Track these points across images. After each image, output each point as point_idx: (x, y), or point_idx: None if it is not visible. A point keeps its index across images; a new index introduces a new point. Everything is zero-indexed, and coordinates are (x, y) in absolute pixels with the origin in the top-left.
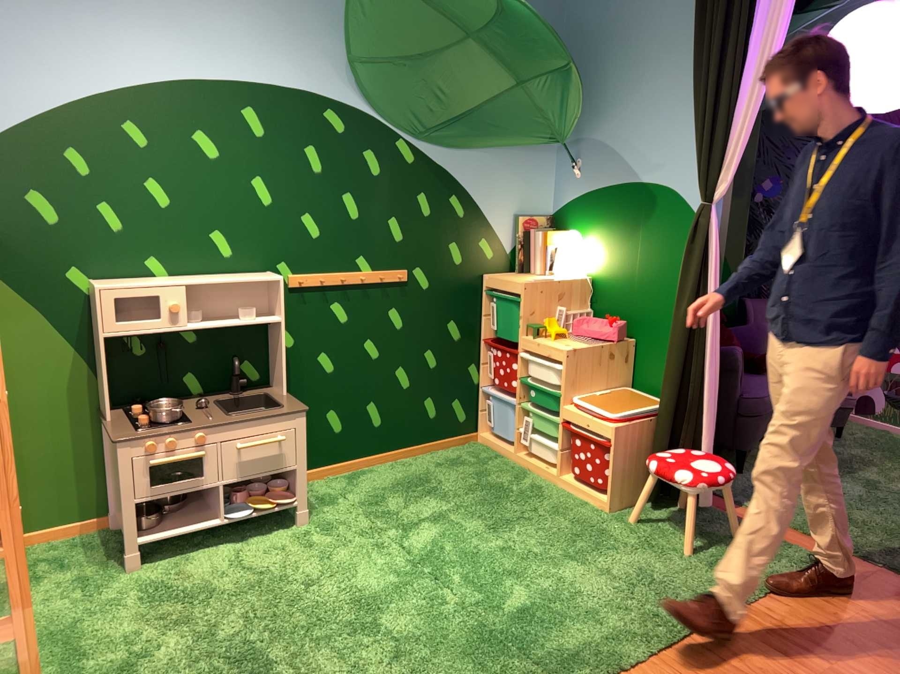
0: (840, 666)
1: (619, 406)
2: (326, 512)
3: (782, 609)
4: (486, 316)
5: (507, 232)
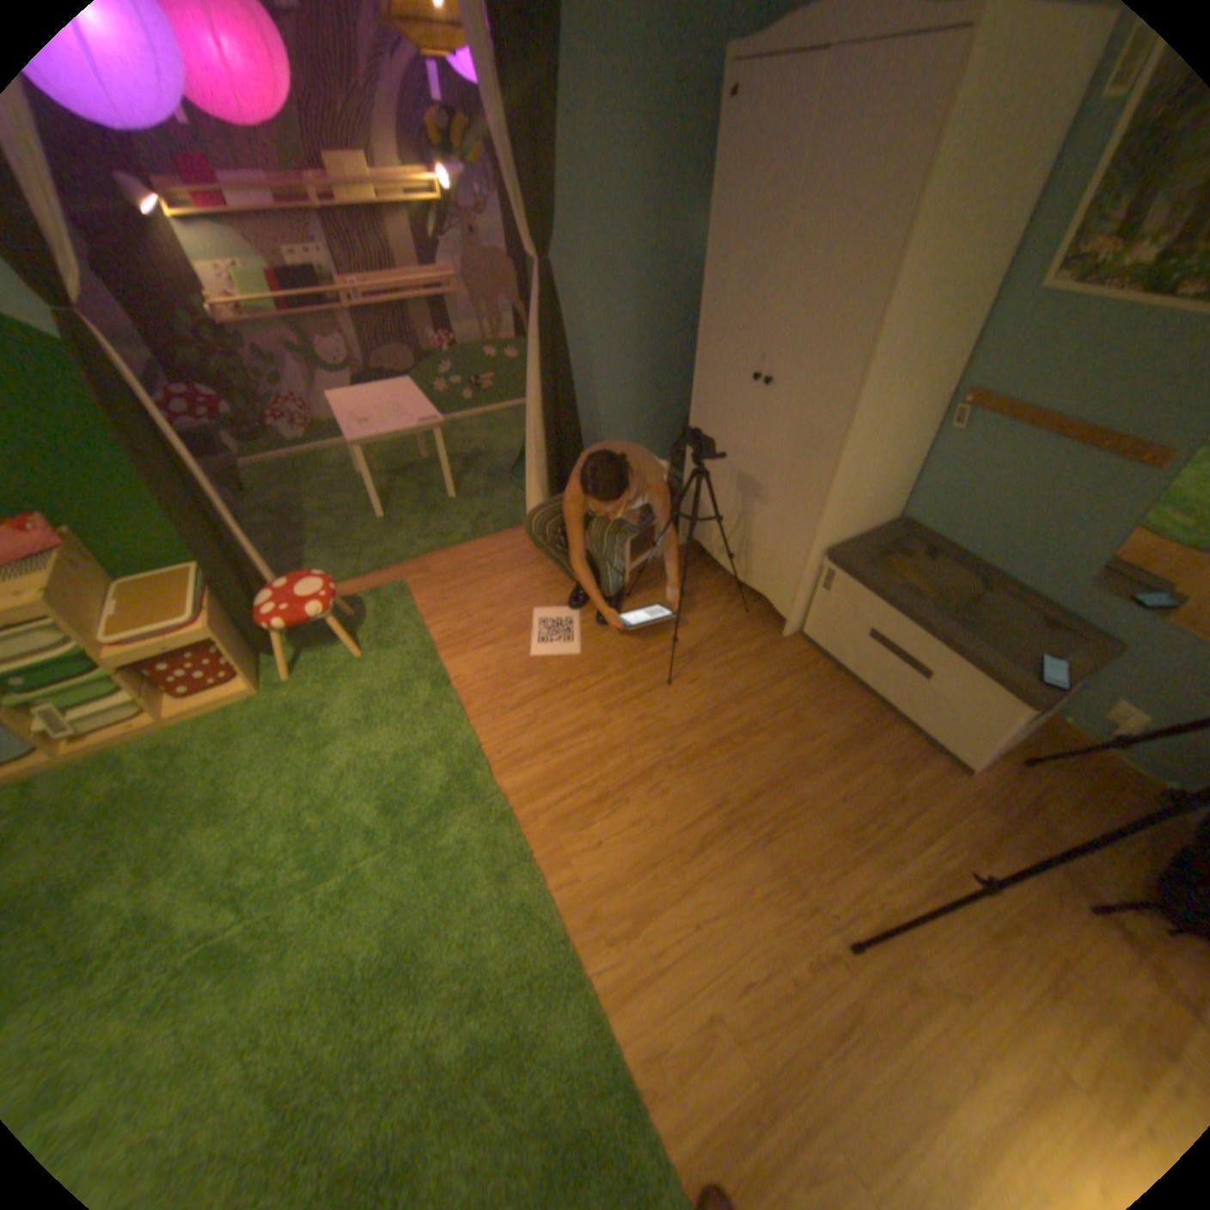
0: (503, 624)
1: (160, 605)
2: None
3: (443, 627)
4: None
5: None
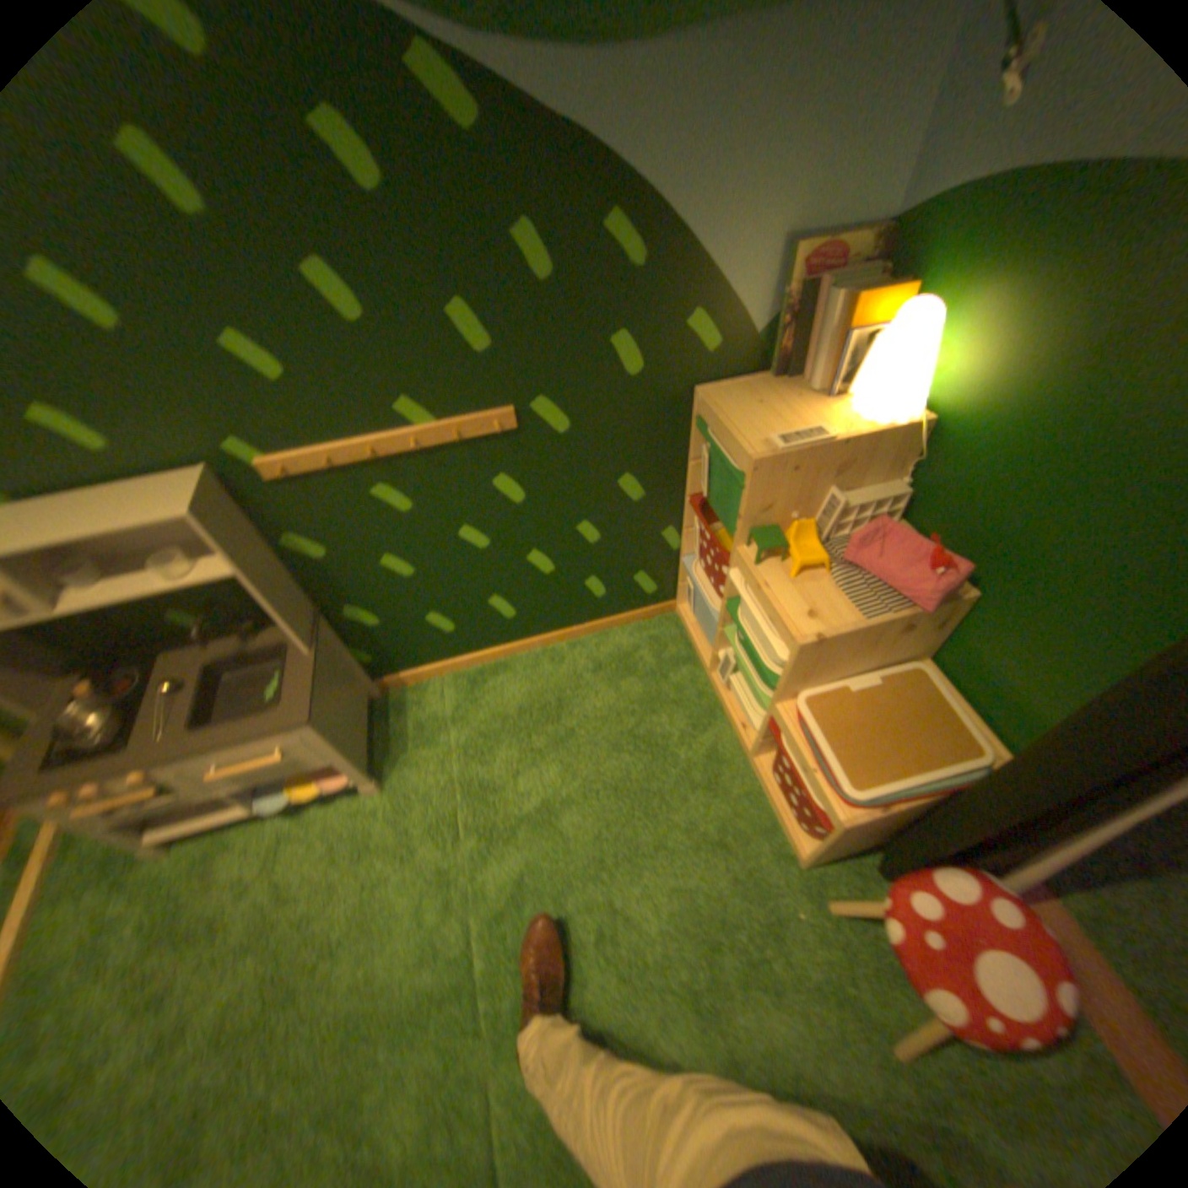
0: None
1: (881, 748)
2: (415, 760)
3: None
4: (694, 462)
5: (764, 287)
